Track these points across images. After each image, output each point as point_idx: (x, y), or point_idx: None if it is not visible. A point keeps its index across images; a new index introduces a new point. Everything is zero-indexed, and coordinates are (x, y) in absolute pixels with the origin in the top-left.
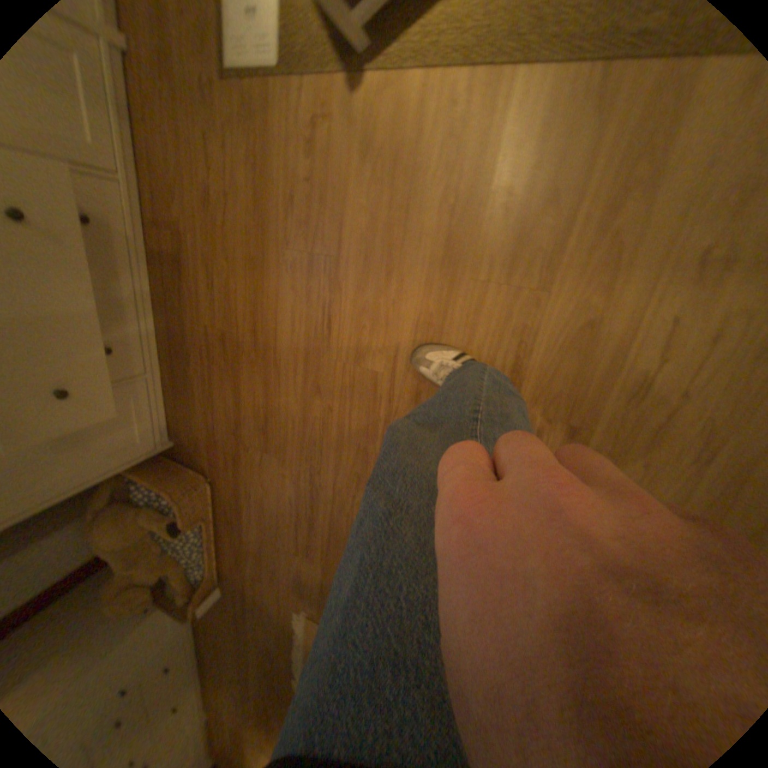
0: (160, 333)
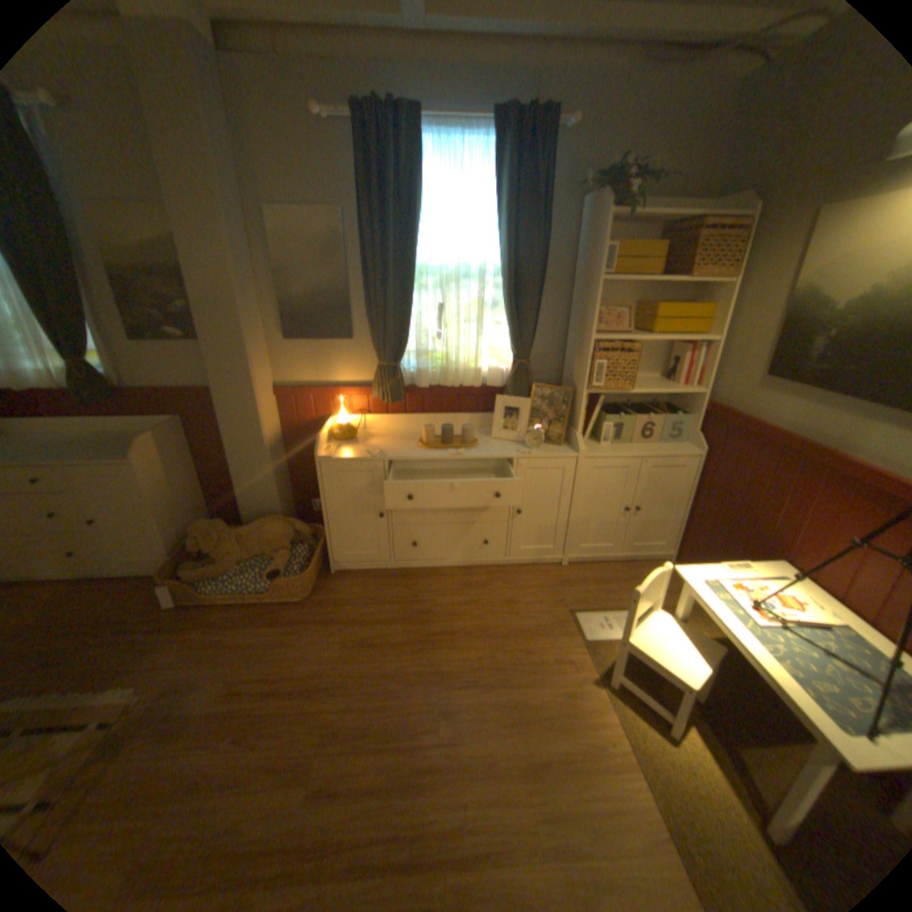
0: (418, 575)
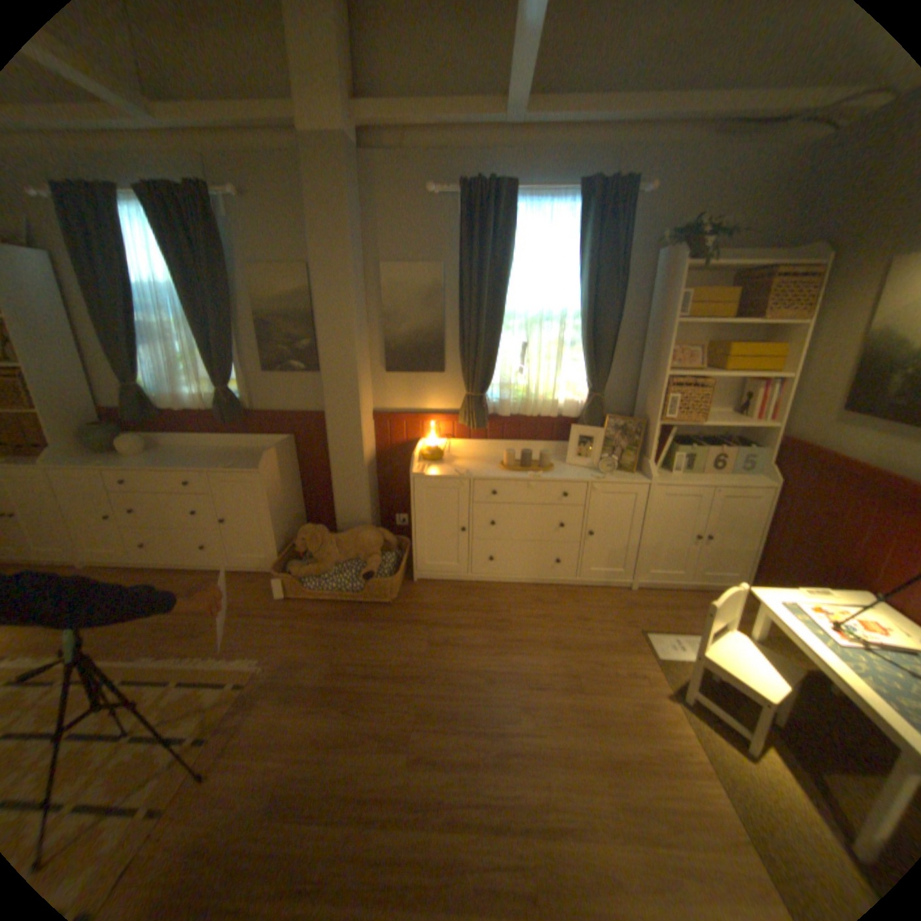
0: (493, 588)
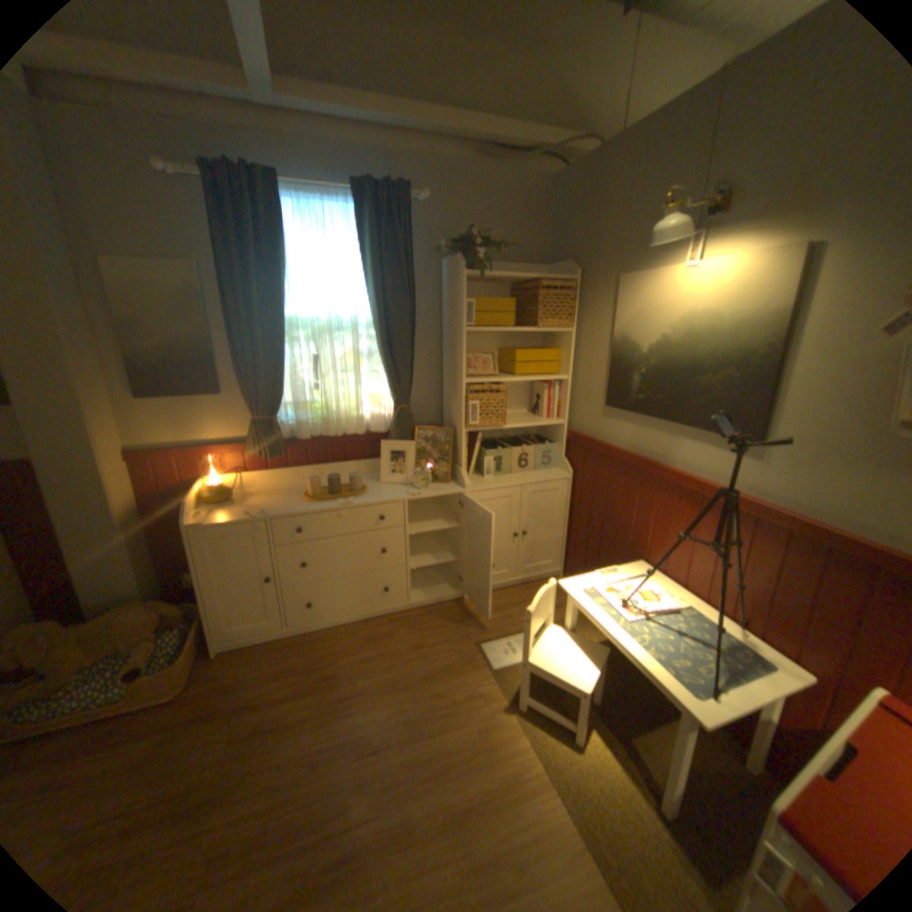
0: (316, 638)
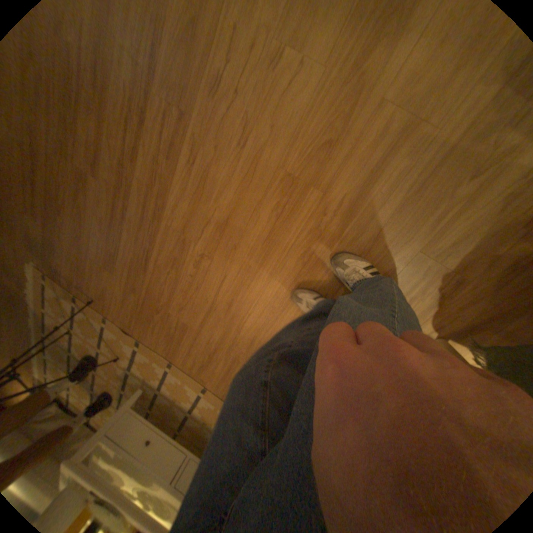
0: None
